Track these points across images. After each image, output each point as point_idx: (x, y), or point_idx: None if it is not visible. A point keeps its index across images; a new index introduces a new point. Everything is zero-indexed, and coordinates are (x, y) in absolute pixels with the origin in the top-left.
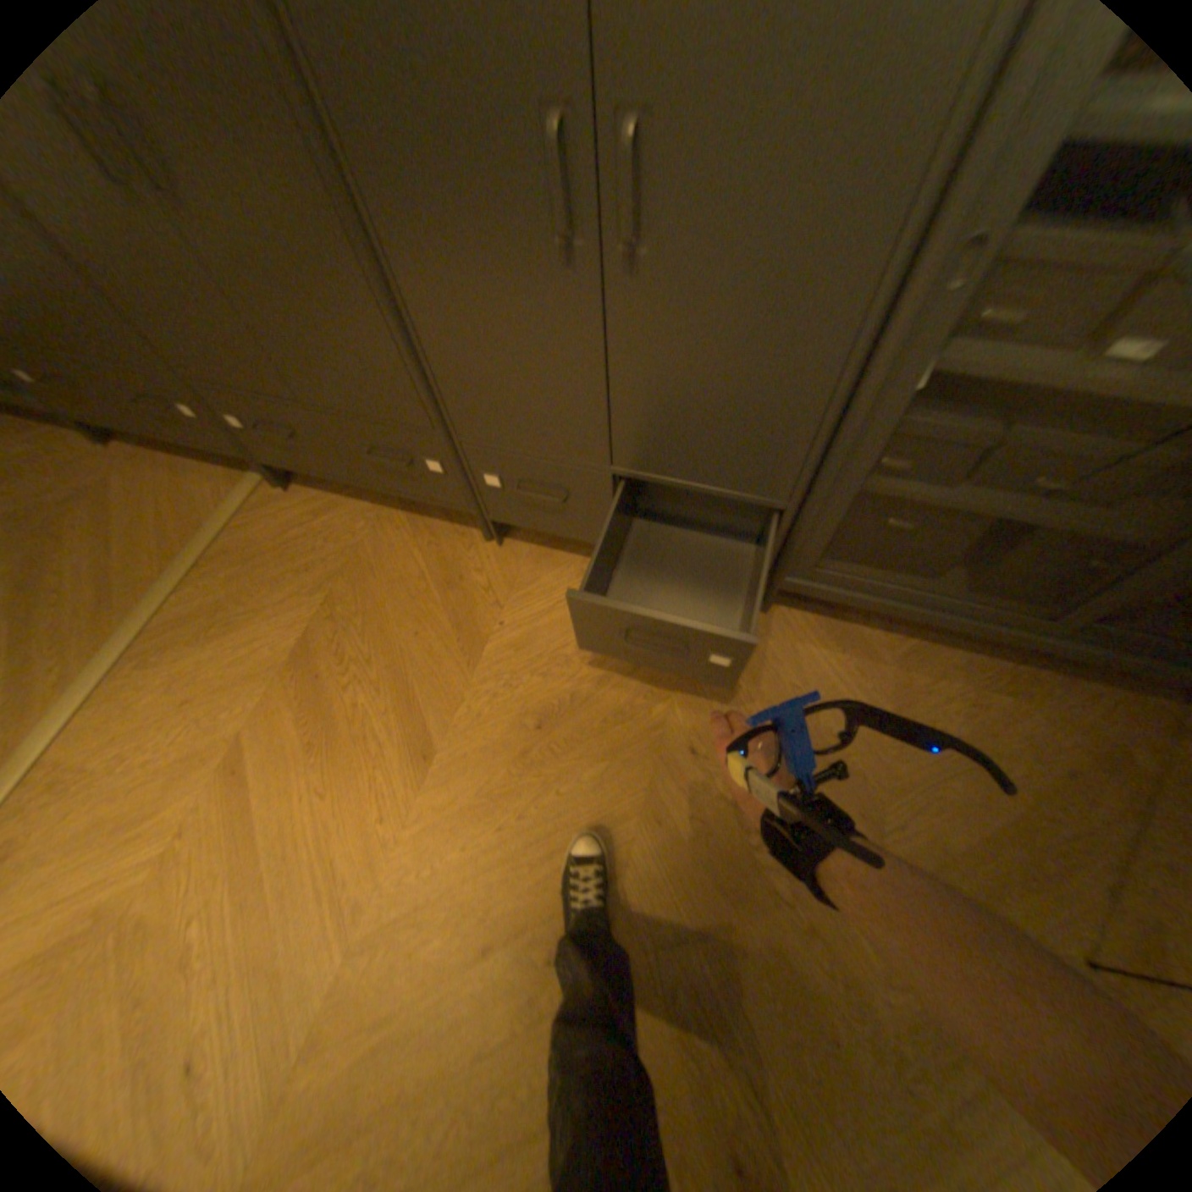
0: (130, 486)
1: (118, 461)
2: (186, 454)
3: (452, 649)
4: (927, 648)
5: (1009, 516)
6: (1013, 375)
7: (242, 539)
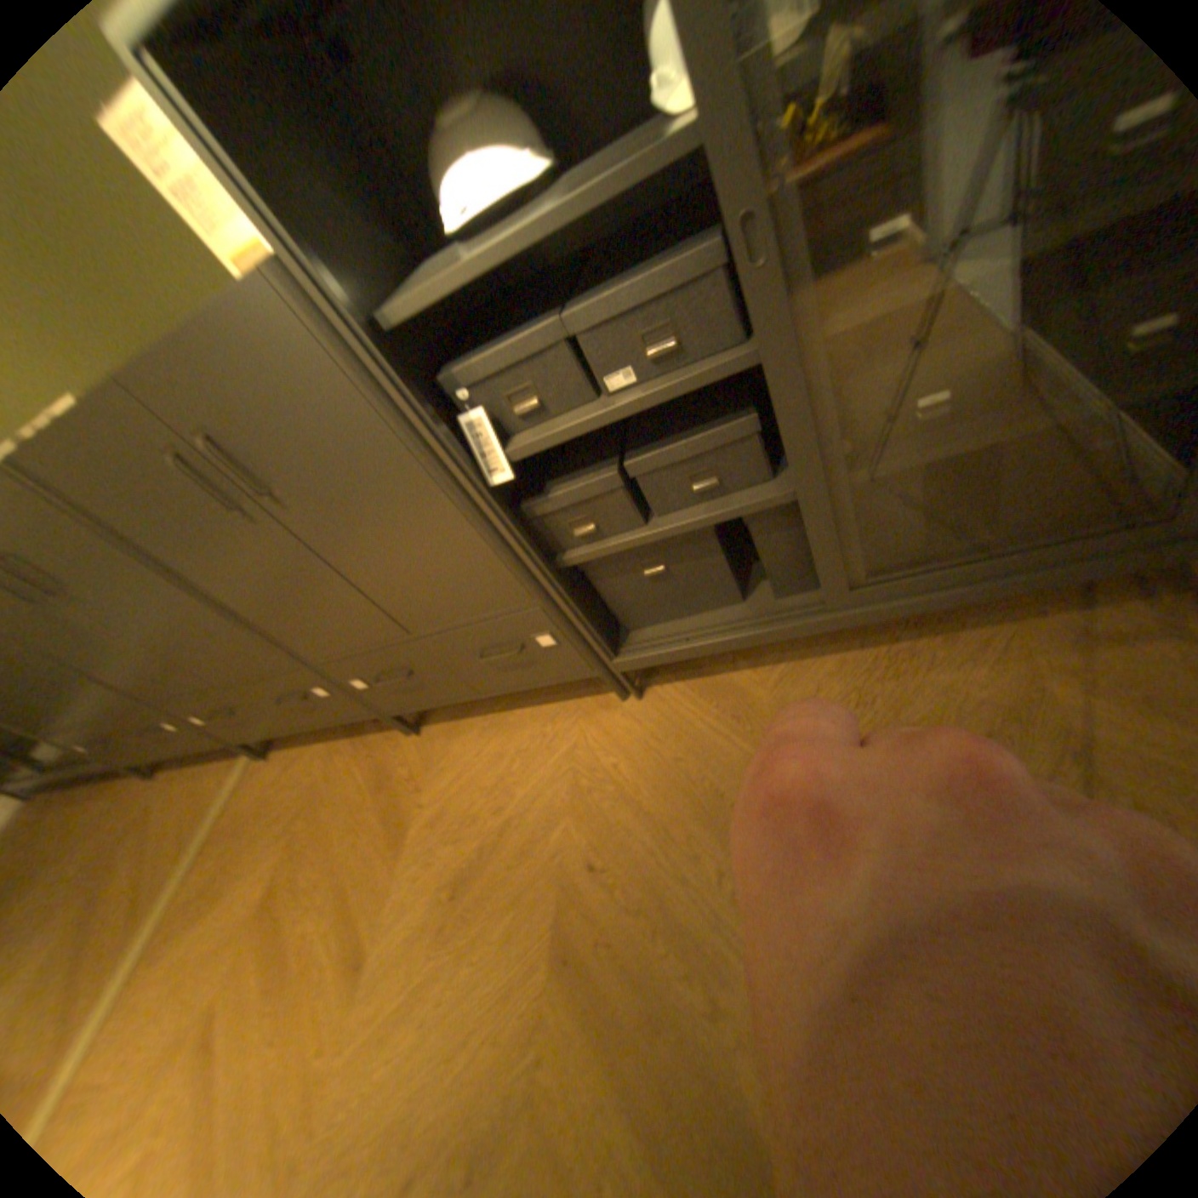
0: (163, 805)
1: (158, 788)
2: (203, 761)
3: (384, 849)
4: (802, 666)
5: (699, 525)
6: (564, 436)
7: (233, 815)
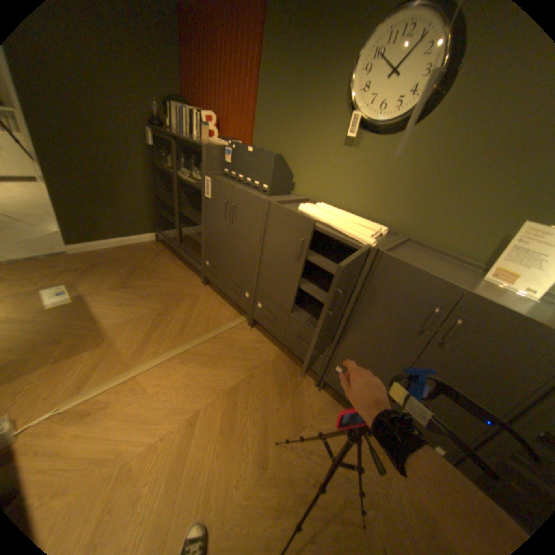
0: (206, 301)
1: (206, 292)
2: (226, 300)
3: (290, 425)
4: None
5: None
6: None
7: (231, 337)
